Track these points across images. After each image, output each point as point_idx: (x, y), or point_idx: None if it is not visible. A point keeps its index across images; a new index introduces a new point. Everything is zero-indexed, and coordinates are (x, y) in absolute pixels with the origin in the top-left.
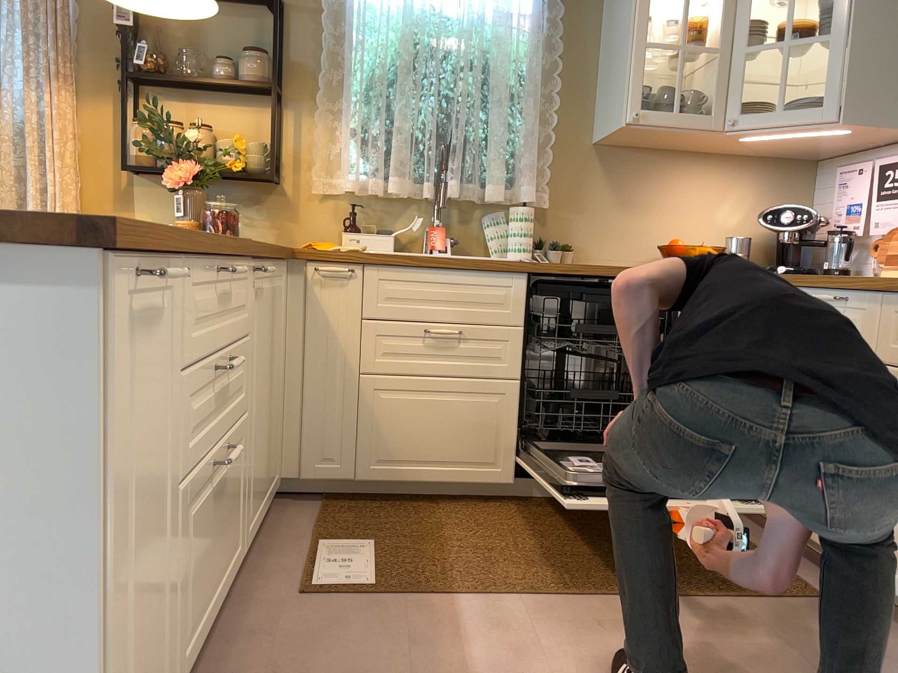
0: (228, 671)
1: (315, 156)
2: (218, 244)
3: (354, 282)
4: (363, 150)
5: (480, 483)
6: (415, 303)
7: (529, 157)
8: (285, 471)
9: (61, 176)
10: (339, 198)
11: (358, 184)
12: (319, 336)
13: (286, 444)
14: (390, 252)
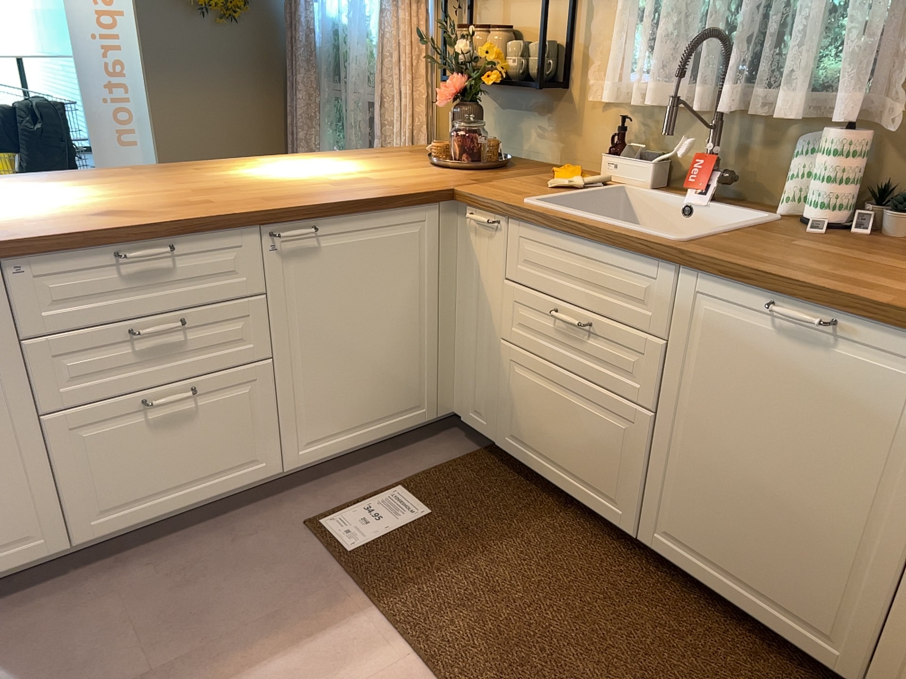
0: (184, 546)
1: (591, 55)
2: (124, 232)
3: (500, 235)
4: (644, 43)
5: (600, 514)
6: (551, 274)
7: (855, 44)
8: (455, 406)
9: (406, 88)
10: (619, 107)
11: (632, 91)
12: (474, 287)
13: (455, 382)
14: (645, 186)
